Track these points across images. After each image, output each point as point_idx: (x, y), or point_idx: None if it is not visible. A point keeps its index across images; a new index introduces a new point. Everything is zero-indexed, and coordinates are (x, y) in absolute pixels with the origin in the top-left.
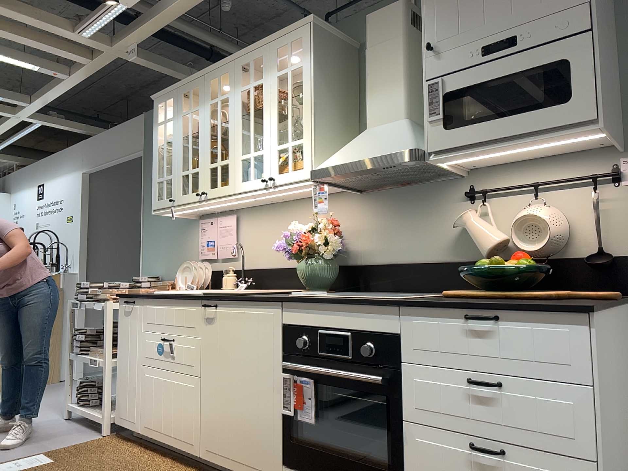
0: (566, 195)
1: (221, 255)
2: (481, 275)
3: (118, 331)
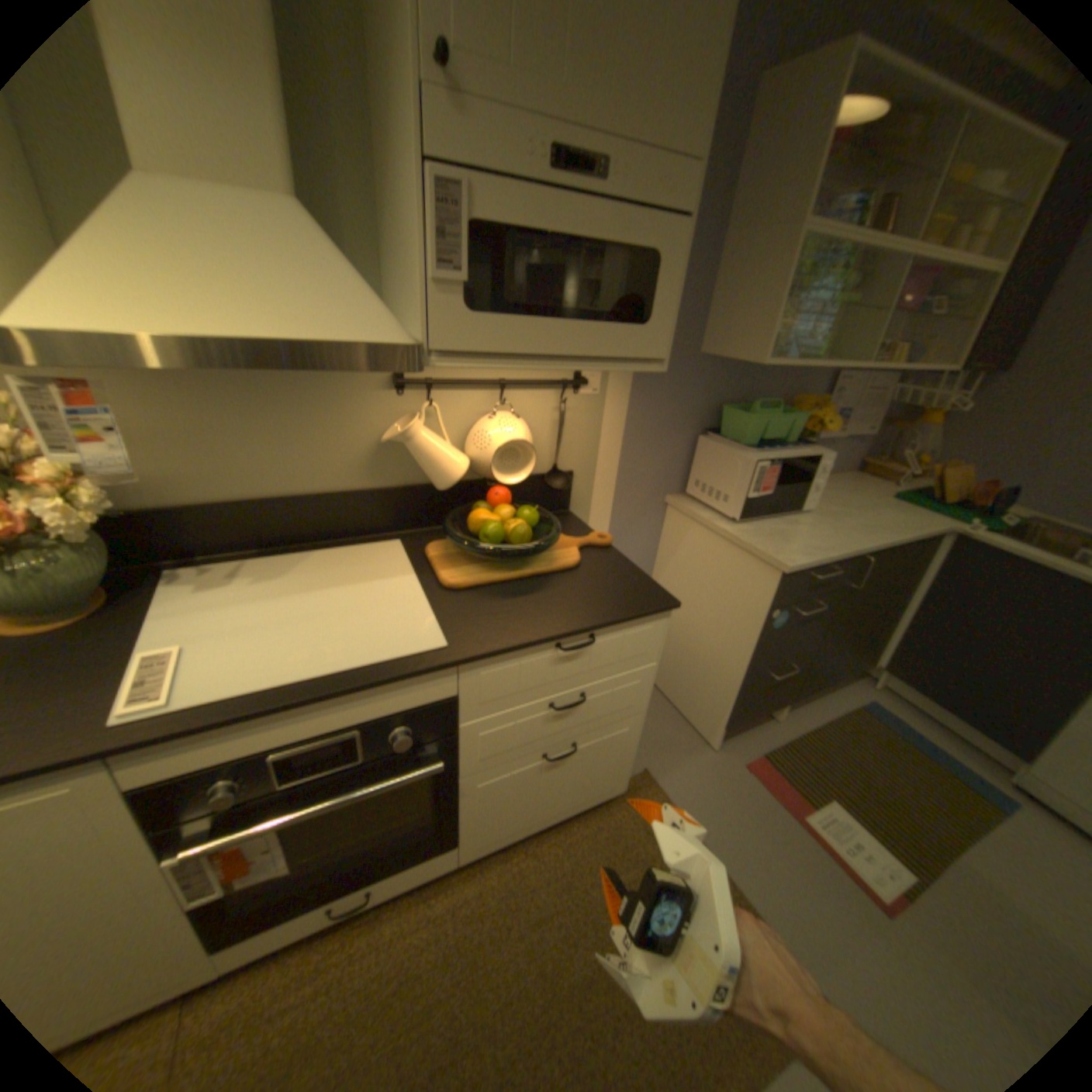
0: (528, 399)
1: None
2: (486, 542)
3: None
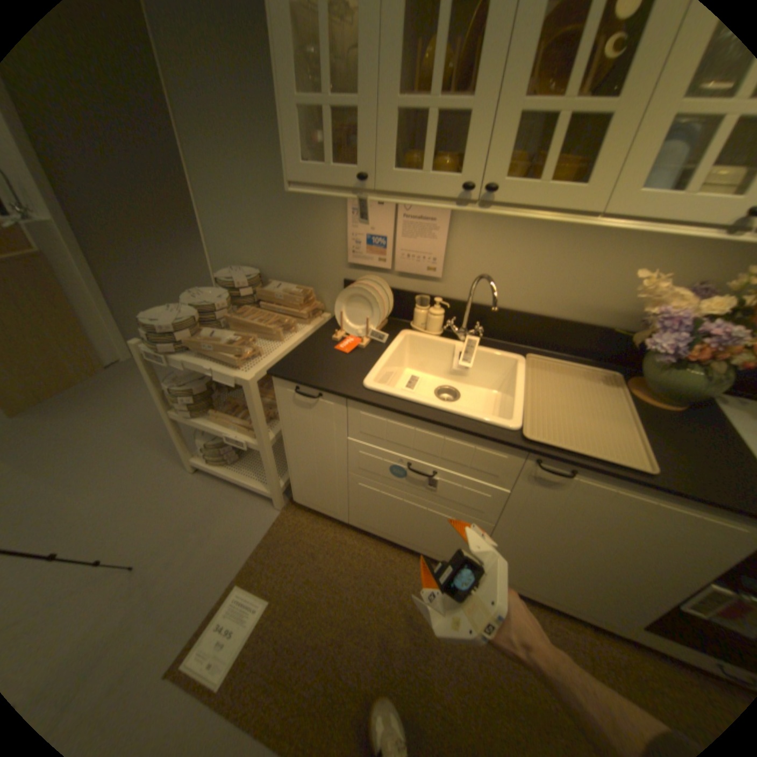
0: None
1: (406, 268)
2: None
3: (281, 419)
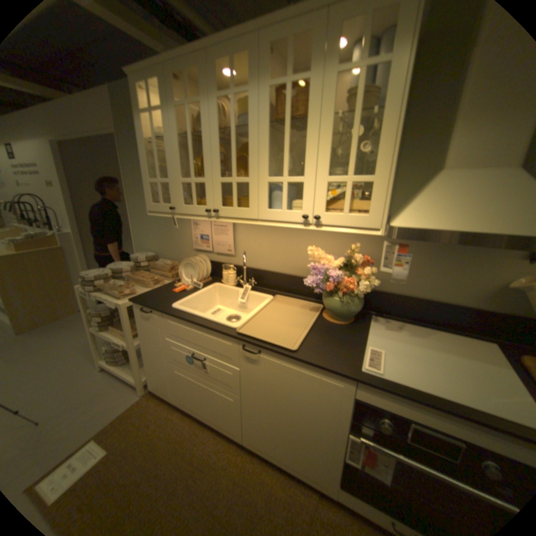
0: None
1: (218, 249)
2: None
3: (137, 328)
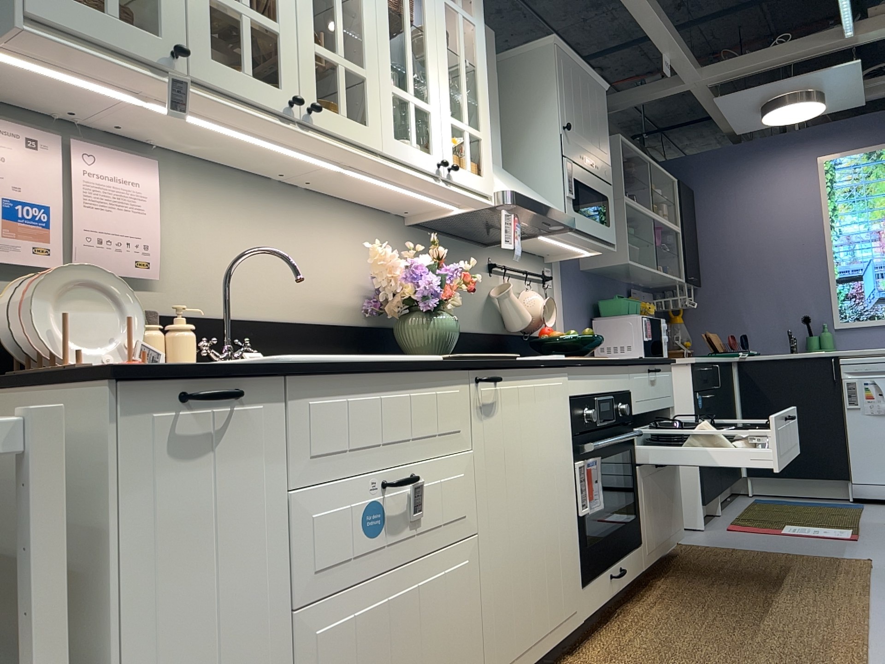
0: (532, 286)
1: (97, 264)
2: (572, 344)
3: (109, 548)
